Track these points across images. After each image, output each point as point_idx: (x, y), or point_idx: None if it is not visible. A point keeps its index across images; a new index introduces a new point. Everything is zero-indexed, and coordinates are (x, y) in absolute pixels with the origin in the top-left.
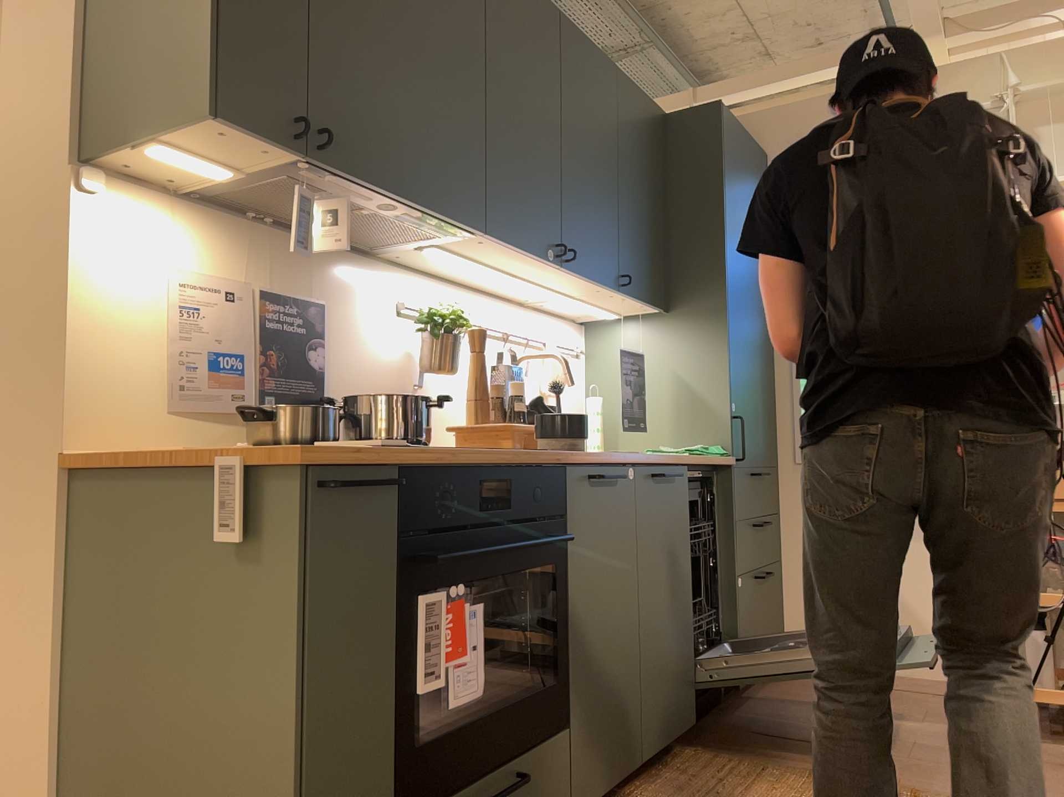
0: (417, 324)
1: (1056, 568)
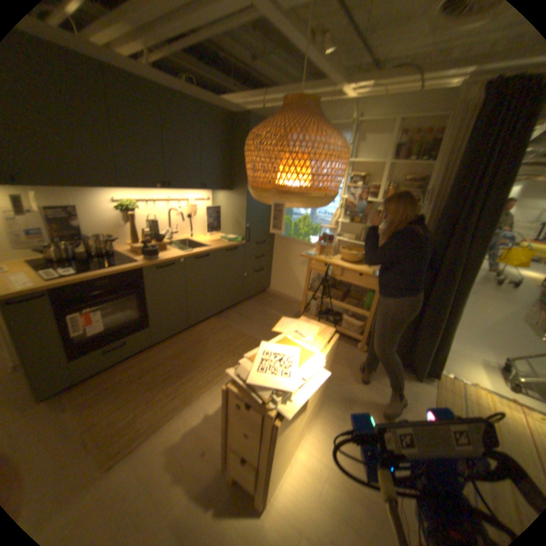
0: (116, 206)
1: (319, 287)
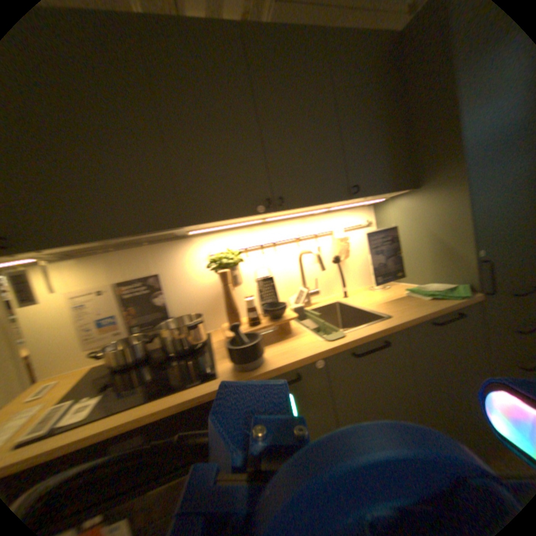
0: (211, 266)
1: None
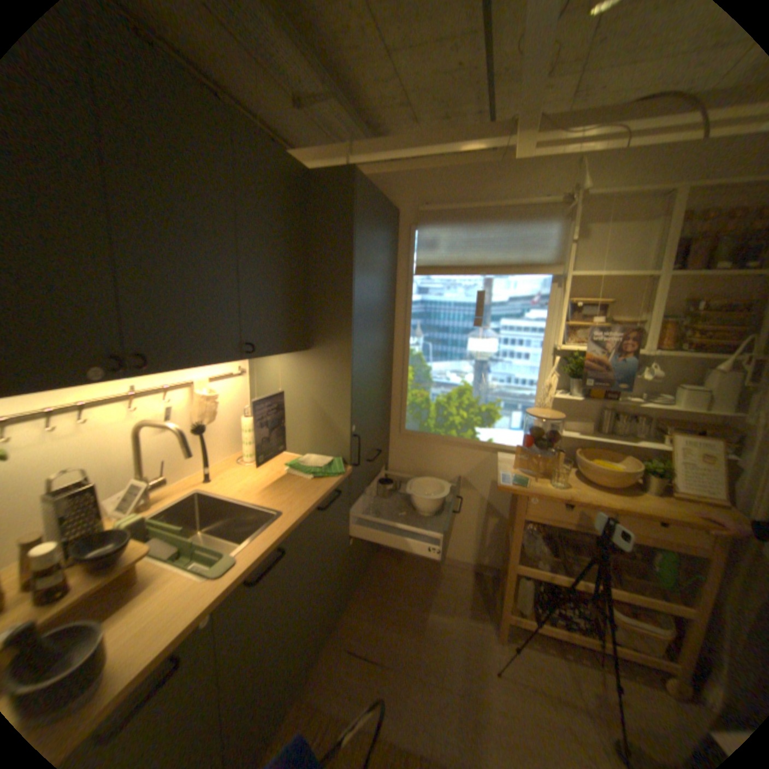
0: None
1: (548, 559)
